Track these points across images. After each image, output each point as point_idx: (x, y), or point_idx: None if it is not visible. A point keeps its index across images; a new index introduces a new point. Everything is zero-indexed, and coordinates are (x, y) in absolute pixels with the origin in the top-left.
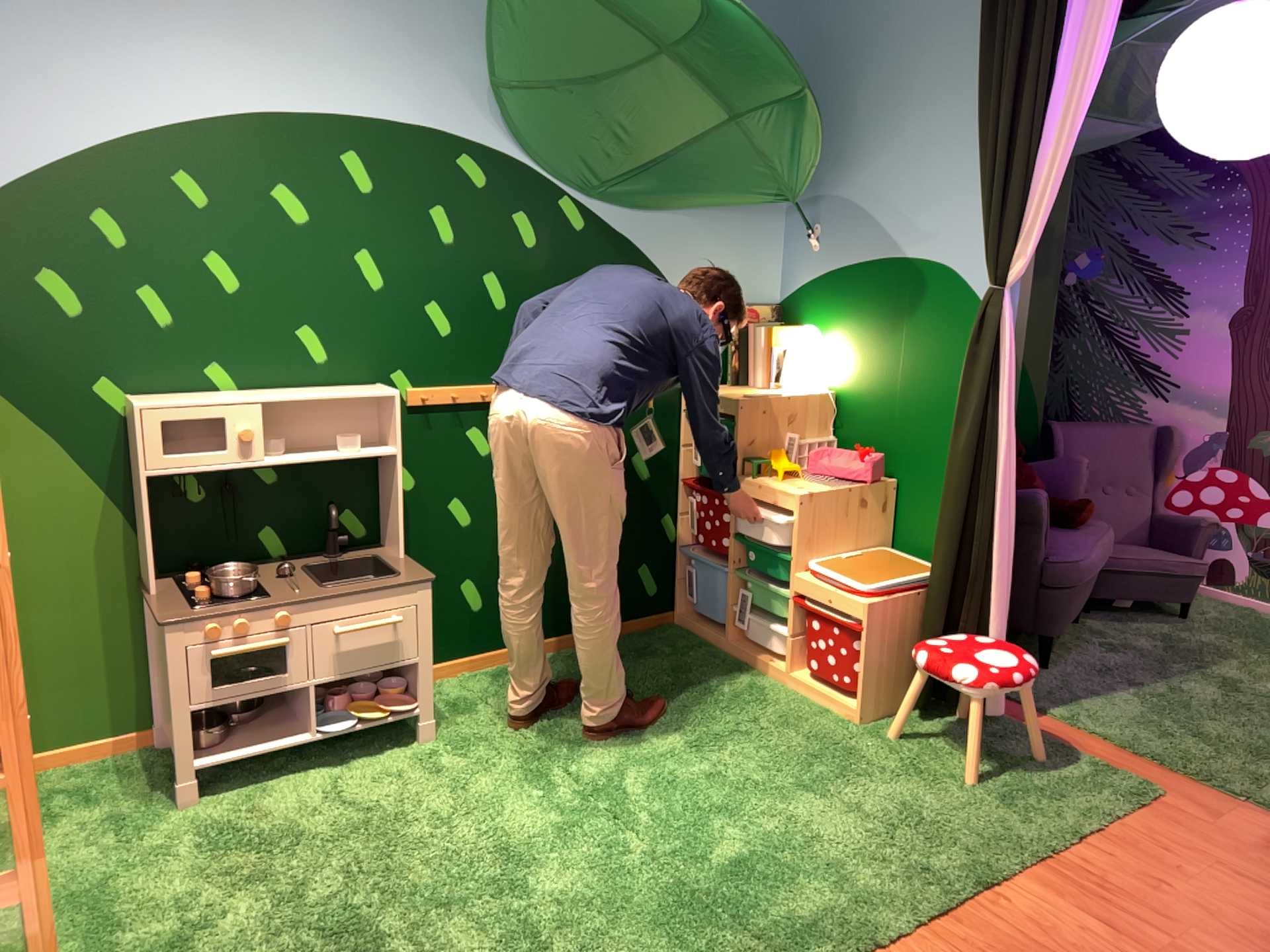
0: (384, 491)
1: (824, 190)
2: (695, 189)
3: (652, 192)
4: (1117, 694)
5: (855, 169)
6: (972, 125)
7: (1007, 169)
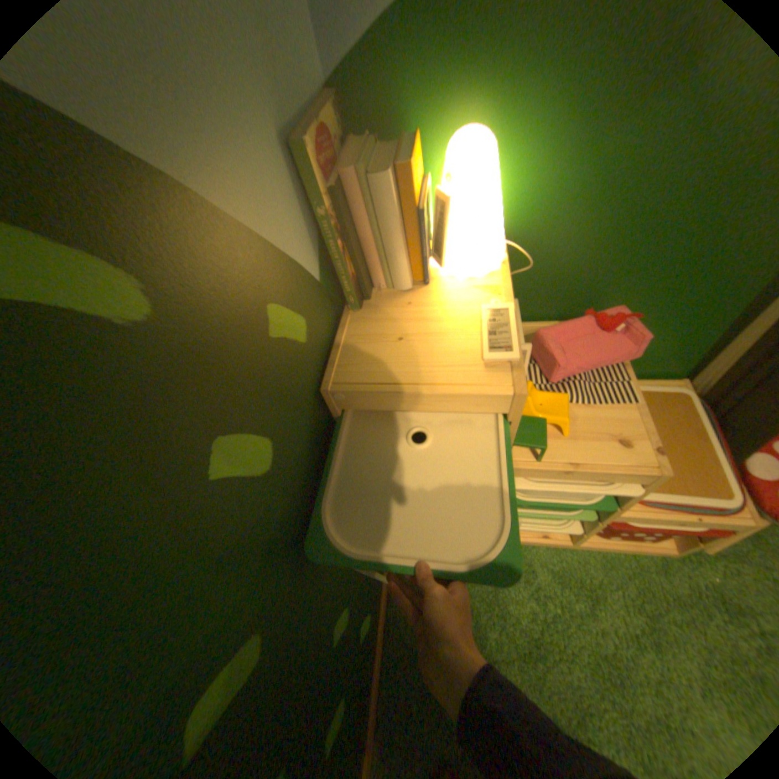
0: None
1: None
2: None
3: None
4: None
5: None
6: None
7: None
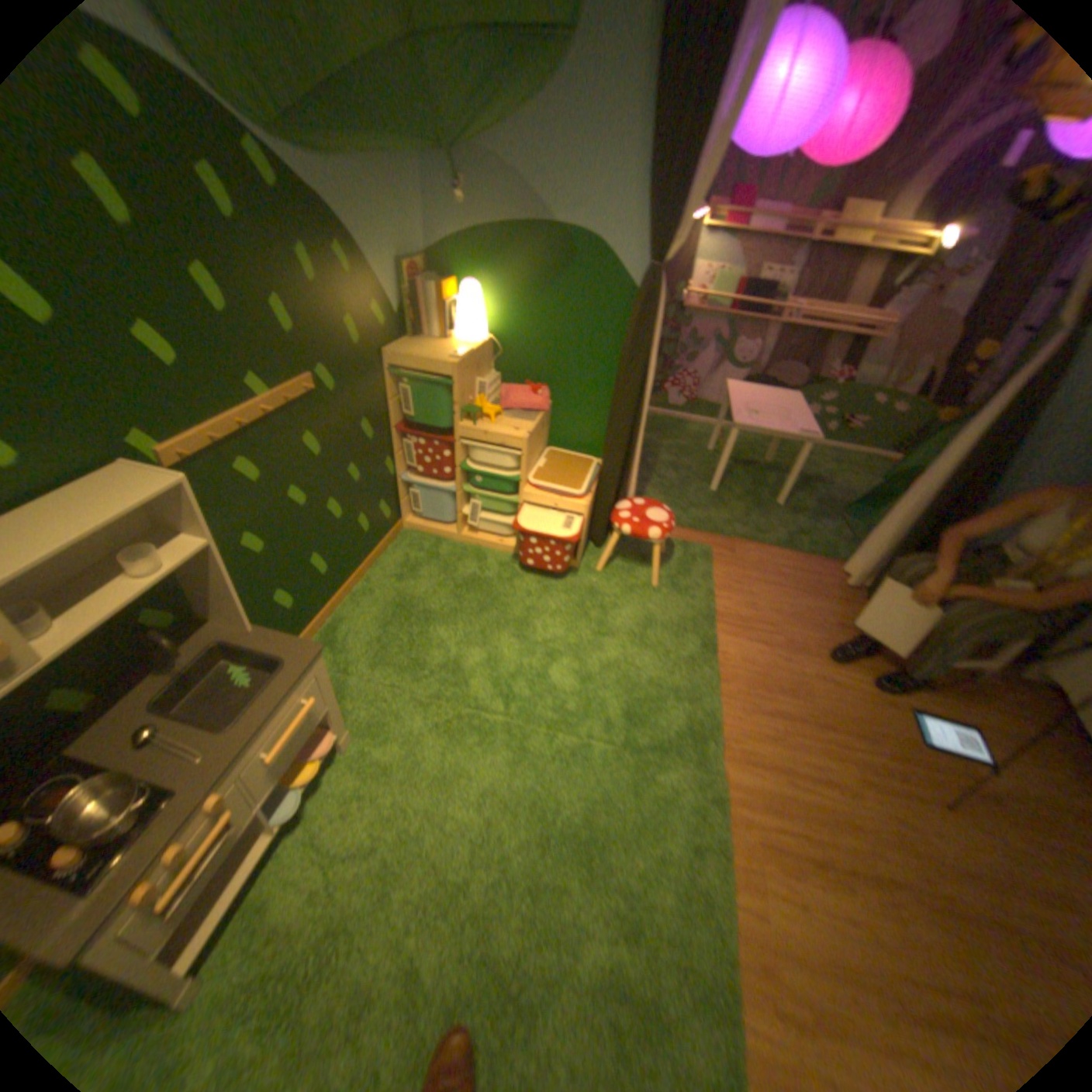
0: (187, 573)
1: (463, 140)
2: (369, 132)
3: (331, 133)
4: (646, 491)
5: (498, 121)
6: (626, 97)
7: (683, 160)
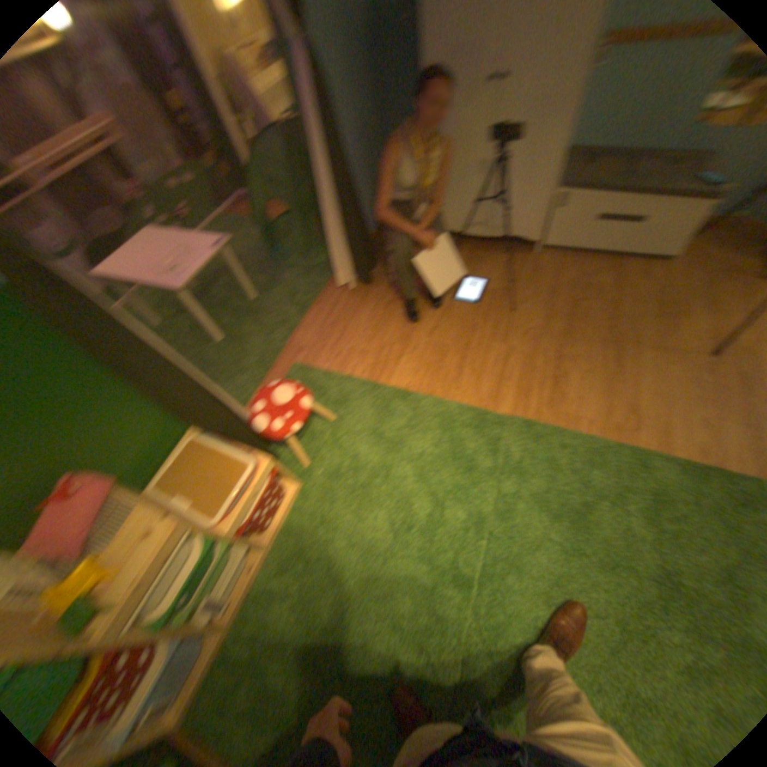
0: None
1: None
2: None
3: None
4: None
5: None
6: None
7: None
